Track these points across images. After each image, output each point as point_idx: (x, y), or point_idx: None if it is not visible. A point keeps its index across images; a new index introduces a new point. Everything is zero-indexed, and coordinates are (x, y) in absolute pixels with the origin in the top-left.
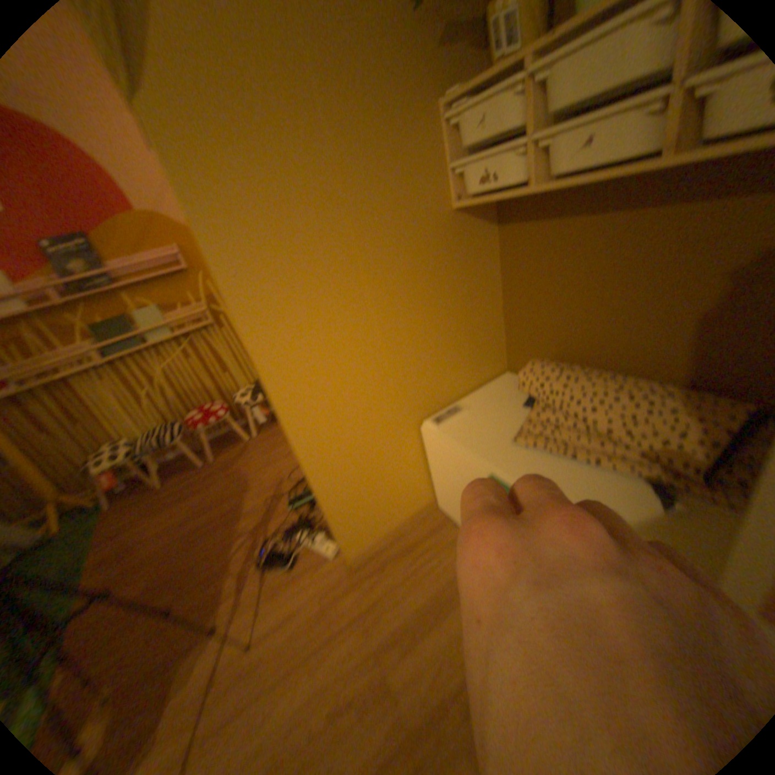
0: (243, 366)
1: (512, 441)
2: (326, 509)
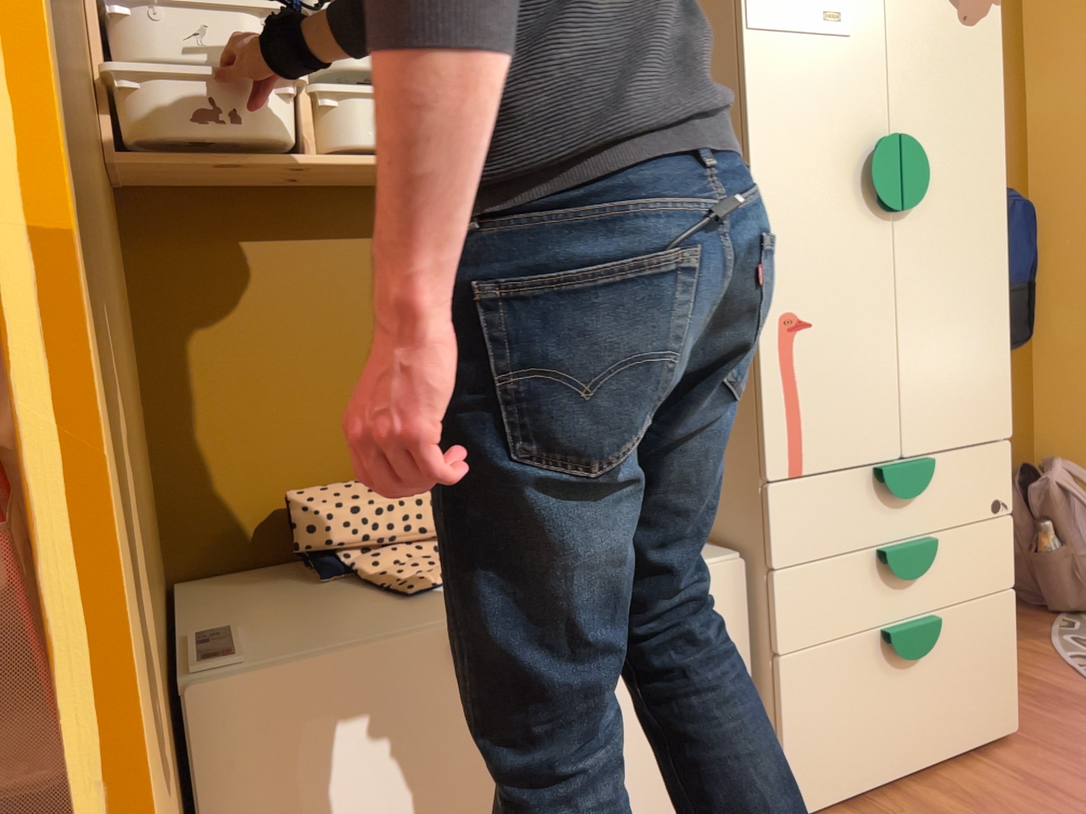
0: None
1: (411, 598)
2: None
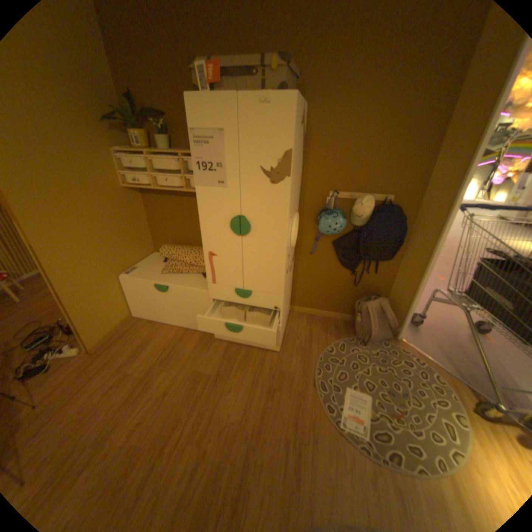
0: None
1: (161, 273)
2: (75, 324)
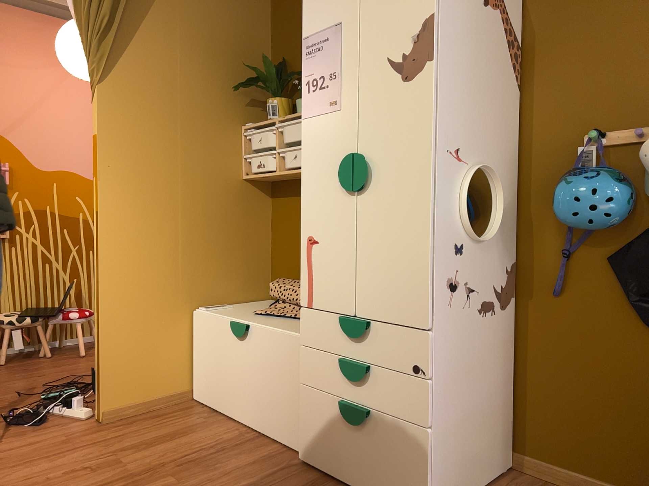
0: (16, 294)
1: (252, 313)
2: (100, 352)
